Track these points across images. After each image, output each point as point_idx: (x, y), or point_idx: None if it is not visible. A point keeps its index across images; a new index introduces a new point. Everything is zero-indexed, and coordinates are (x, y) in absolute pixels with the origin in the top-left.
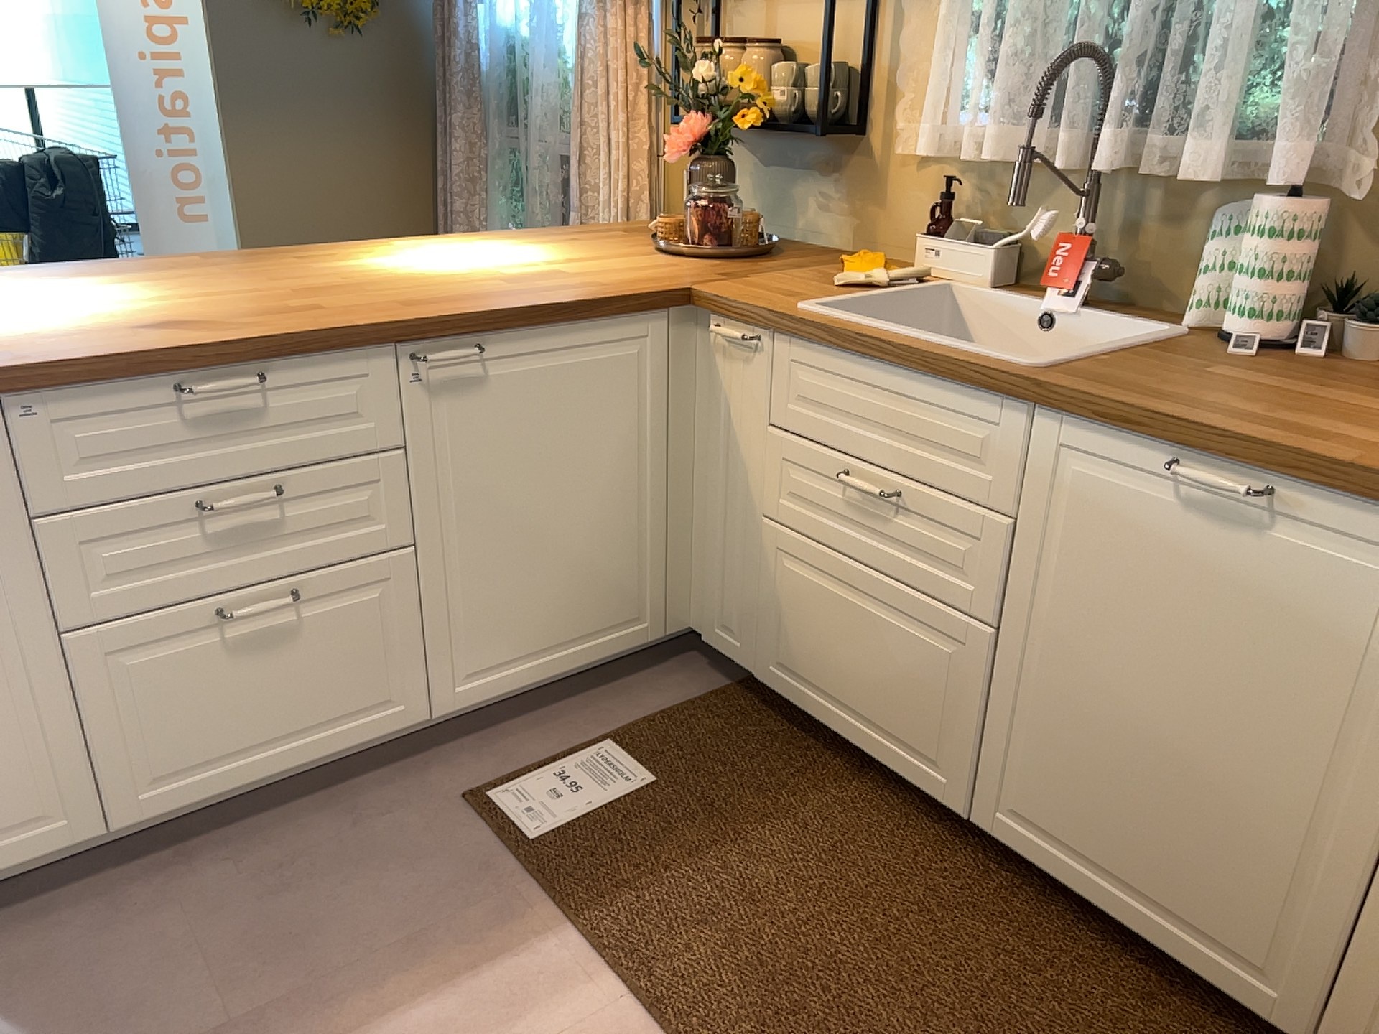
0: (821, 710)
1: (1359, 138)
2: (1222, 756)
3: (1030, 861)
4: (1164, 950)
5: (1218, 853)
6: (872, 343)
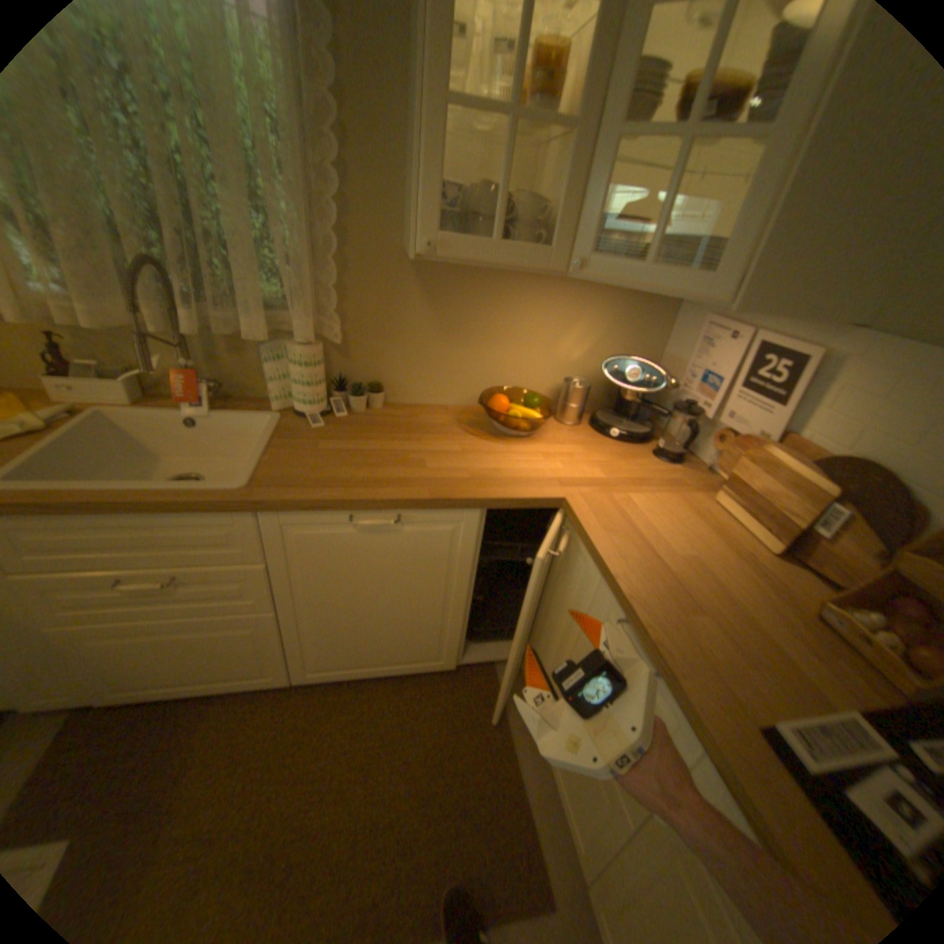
0: (165, 695)
1: (325, 308)
2: (404, 609)
3: (329, 682)
4: (398, 675)
5: (411, 637)
6: (97, 506)
